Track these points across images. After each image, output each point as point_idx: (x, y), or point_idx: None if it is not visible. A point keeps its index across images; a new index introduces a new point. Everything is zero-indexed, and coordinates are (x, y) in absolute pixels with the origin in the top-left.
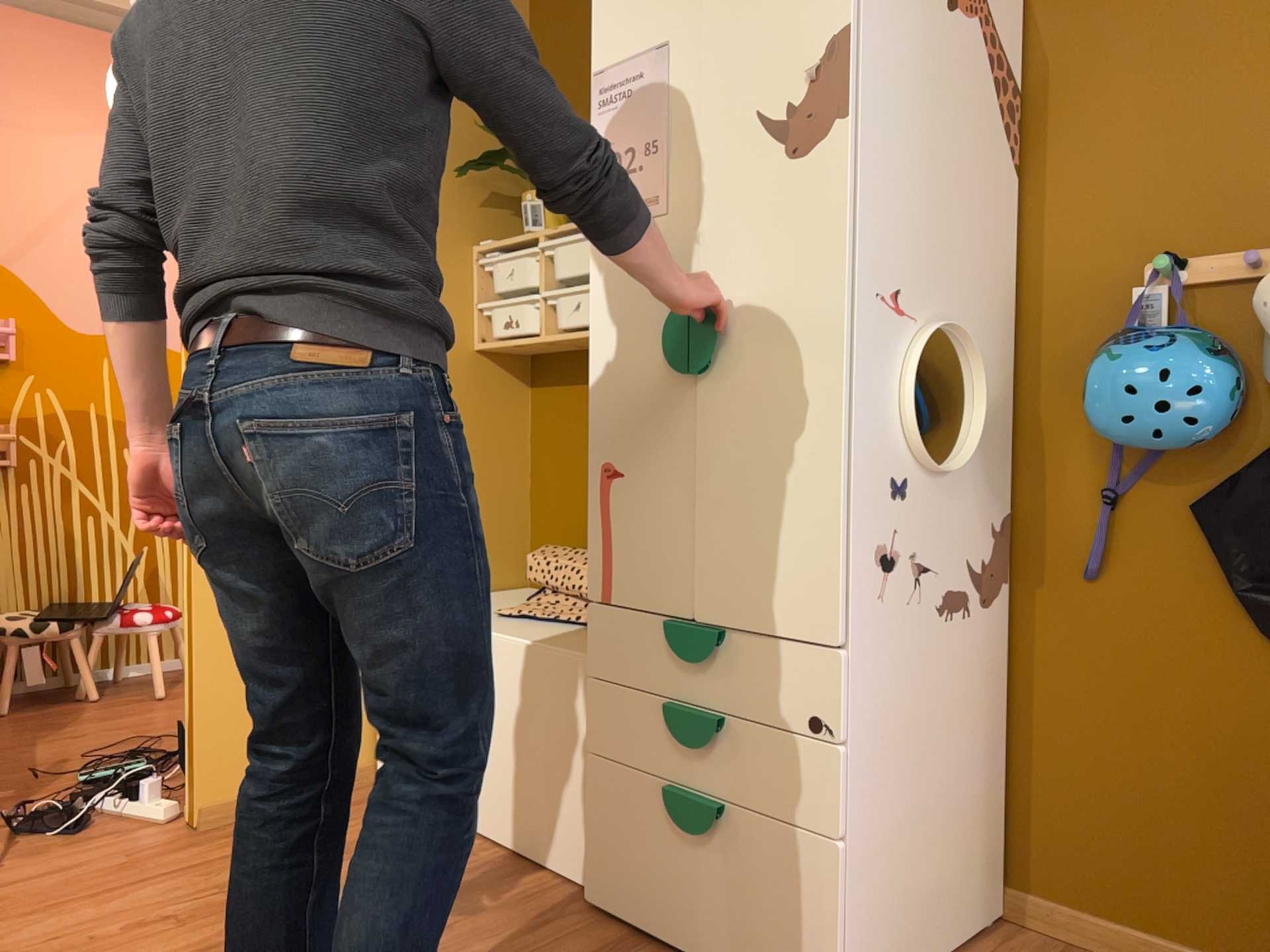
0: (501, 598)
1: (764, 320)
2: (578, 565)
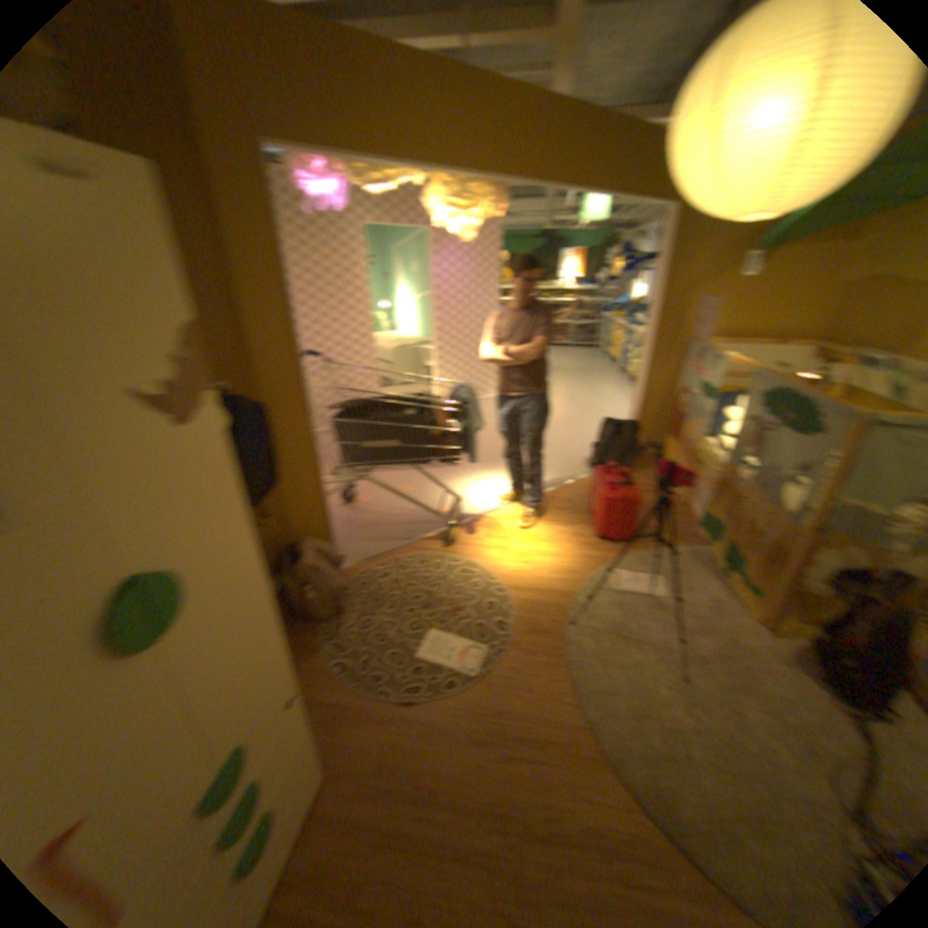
0: None
1: (202, 550)
2: None
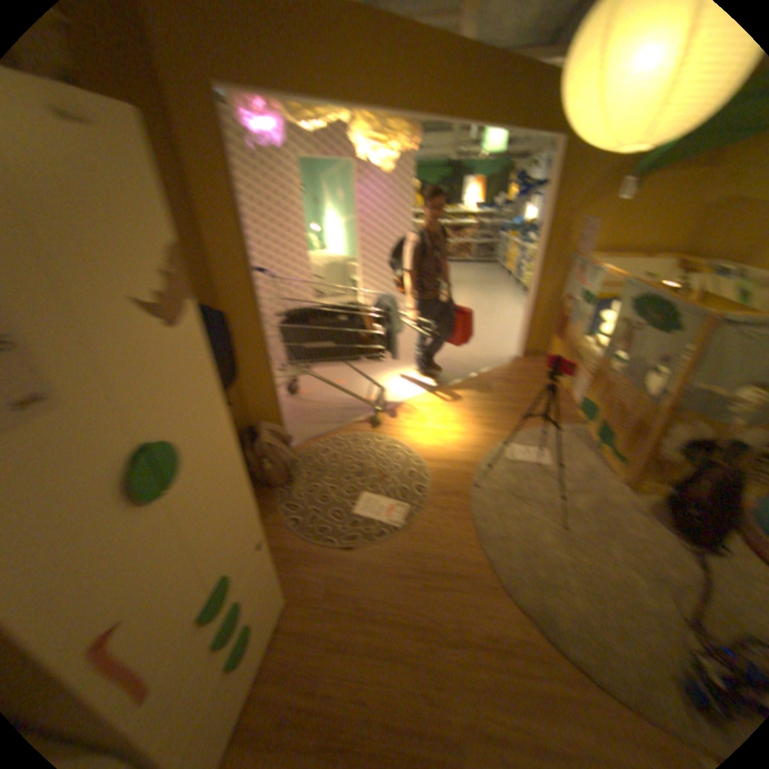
0: None
1: (190, 428)
2: None
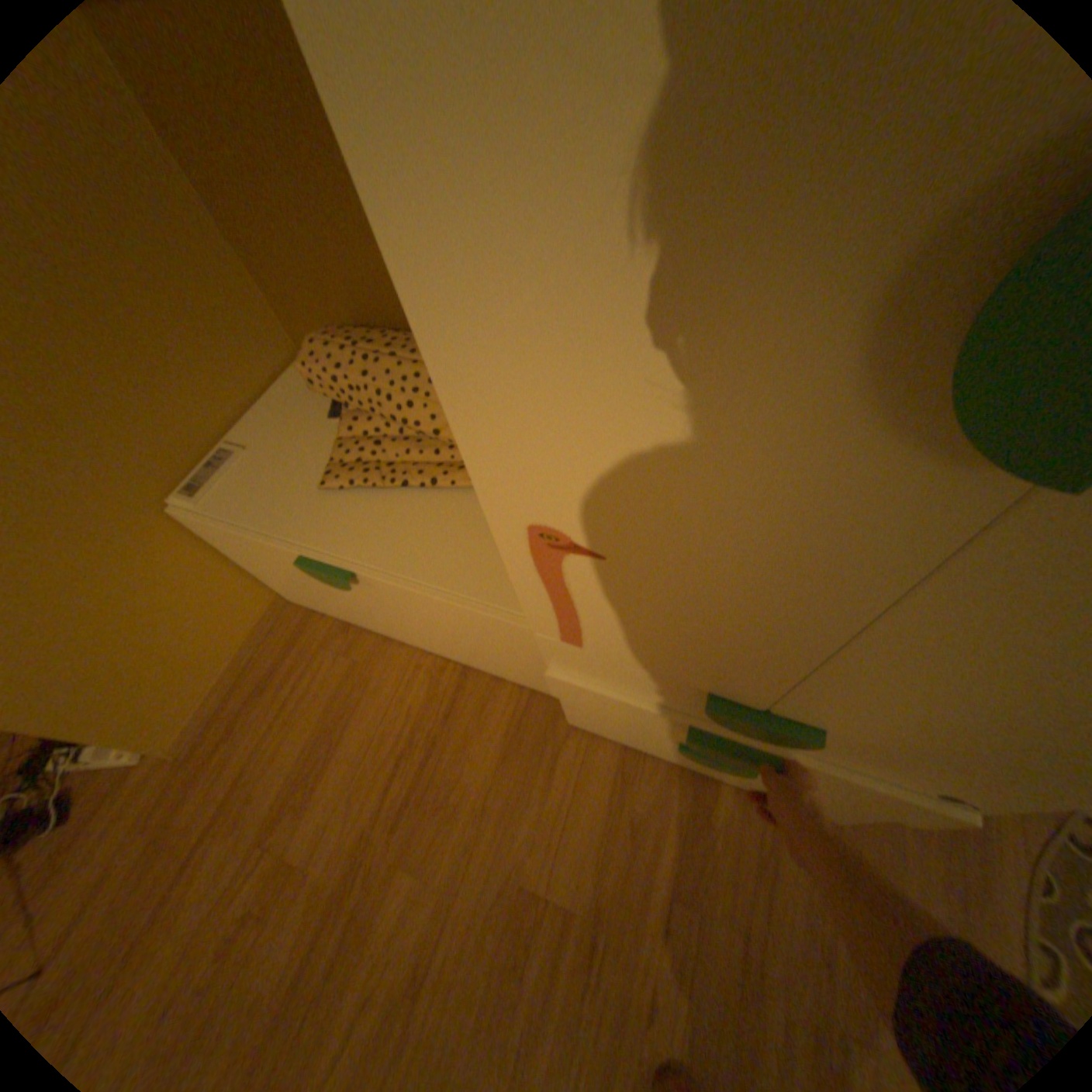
0: (292, 409)
1: None
2: (383, 382)
